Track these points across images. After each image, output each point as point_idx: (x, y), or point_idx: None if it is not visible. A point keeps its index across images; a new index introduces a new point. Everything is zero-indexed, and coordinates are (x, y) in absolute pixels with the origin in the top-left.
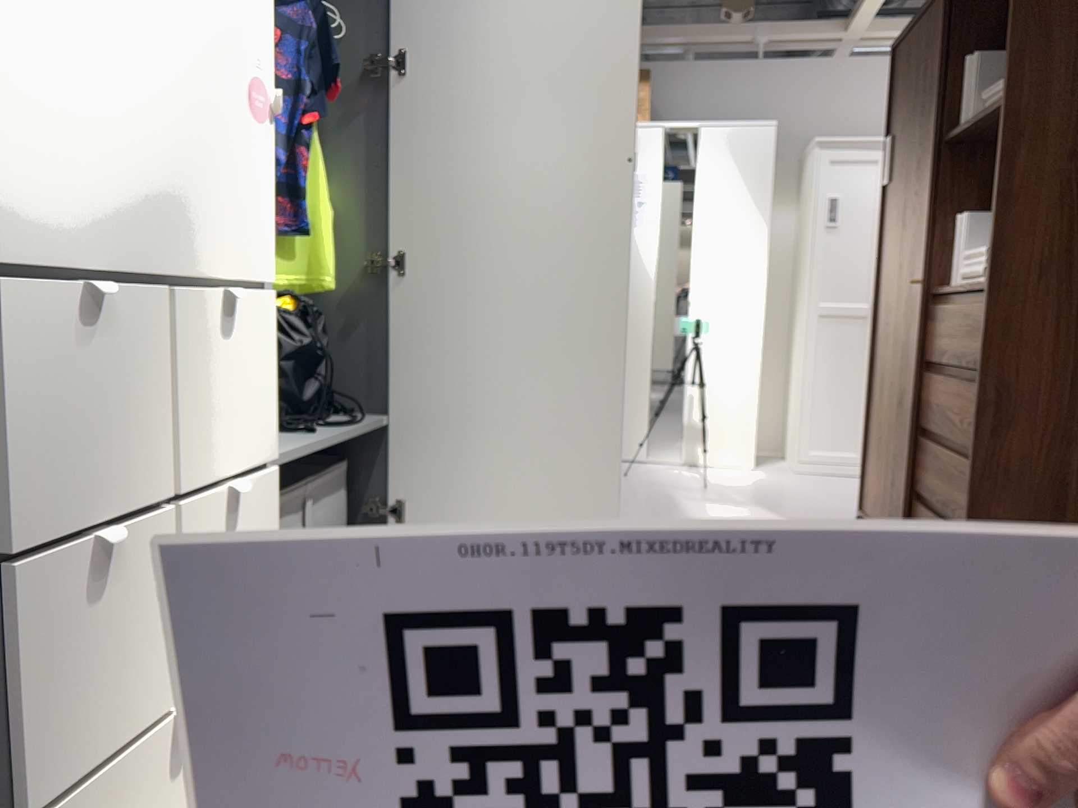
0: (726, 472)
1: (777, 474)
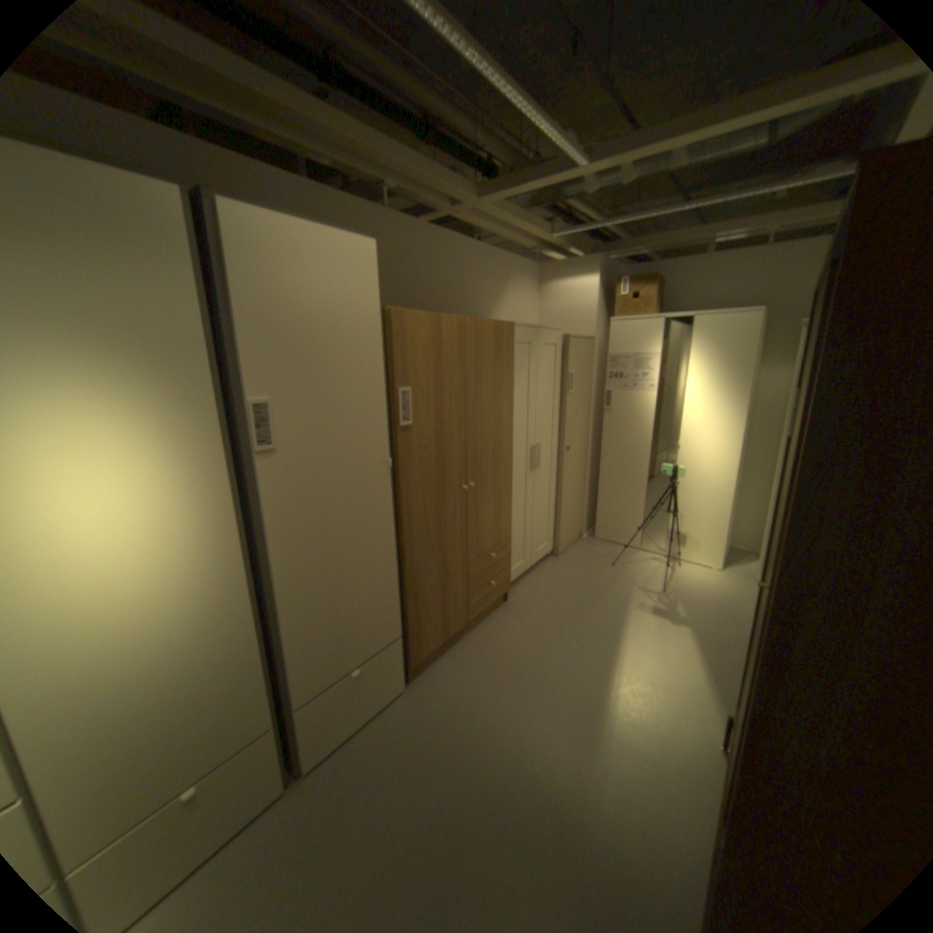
0: (695, 571)
1: (738, 580)
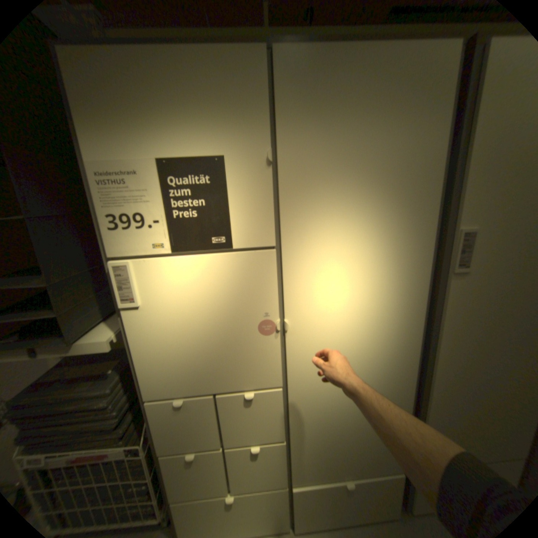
0: None
1: None
